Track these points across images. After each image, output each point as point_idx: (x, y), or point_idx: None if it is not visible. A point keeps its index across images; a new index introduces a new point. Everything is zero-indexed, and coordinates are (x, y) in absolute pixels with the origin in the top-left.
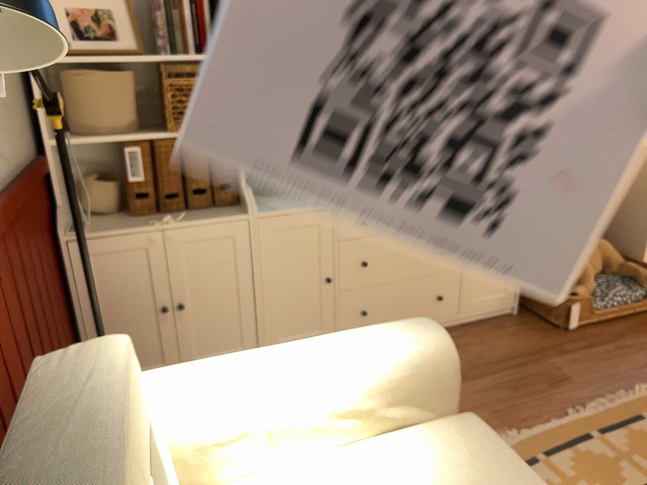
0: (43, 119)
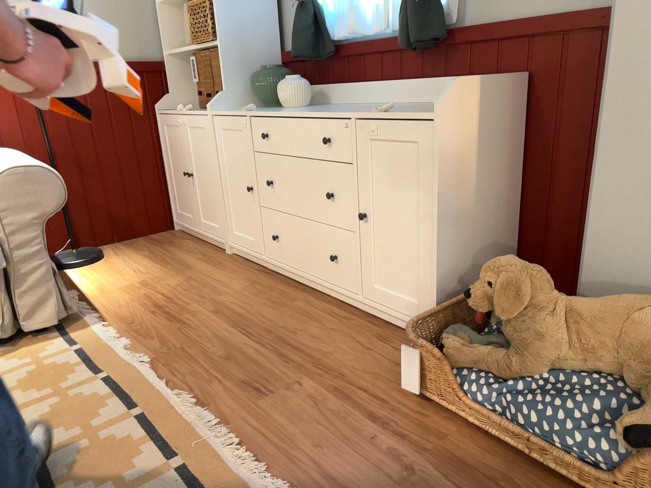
0: (165, 40)
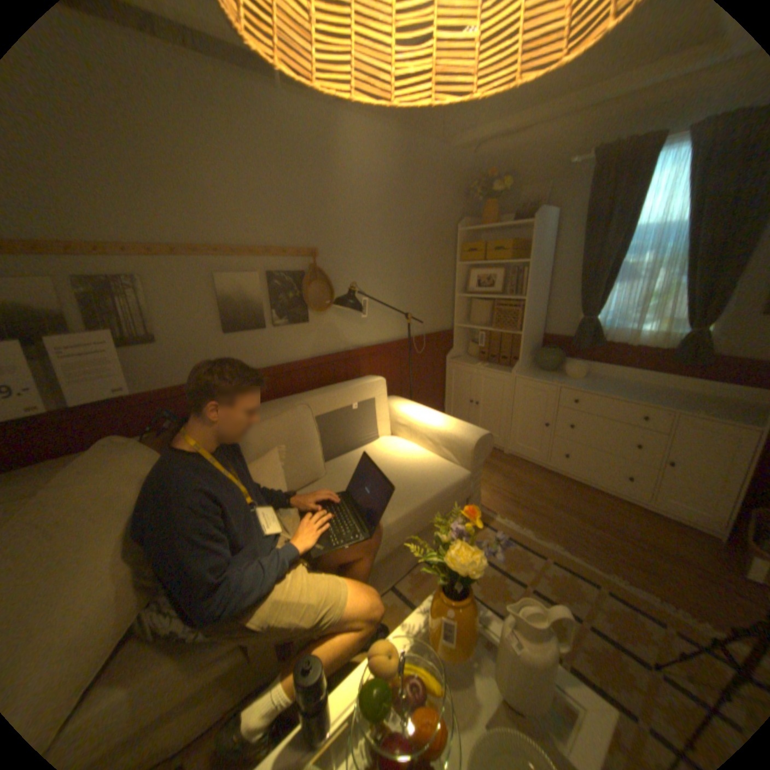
0: (456, 317)
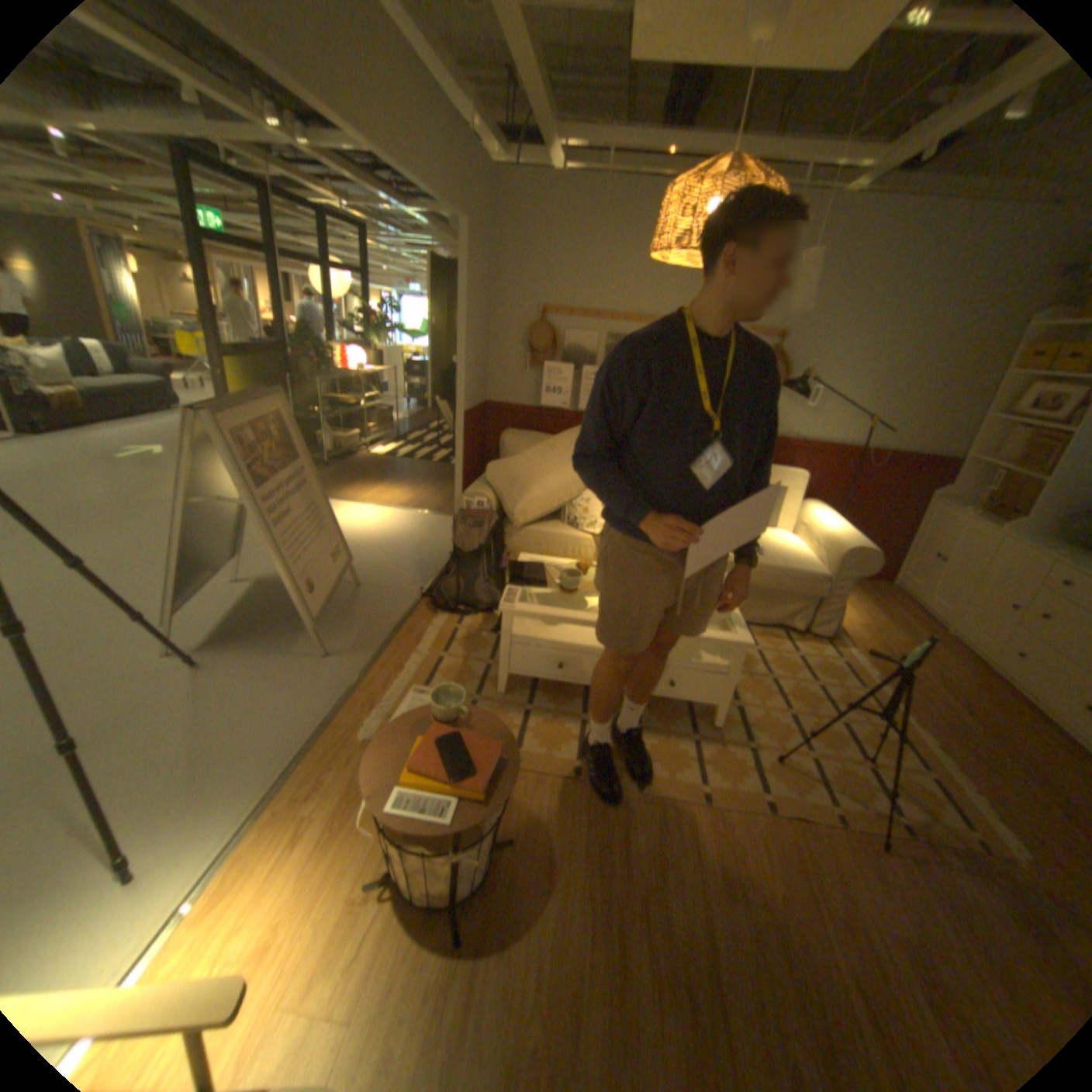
0: (976, 443)
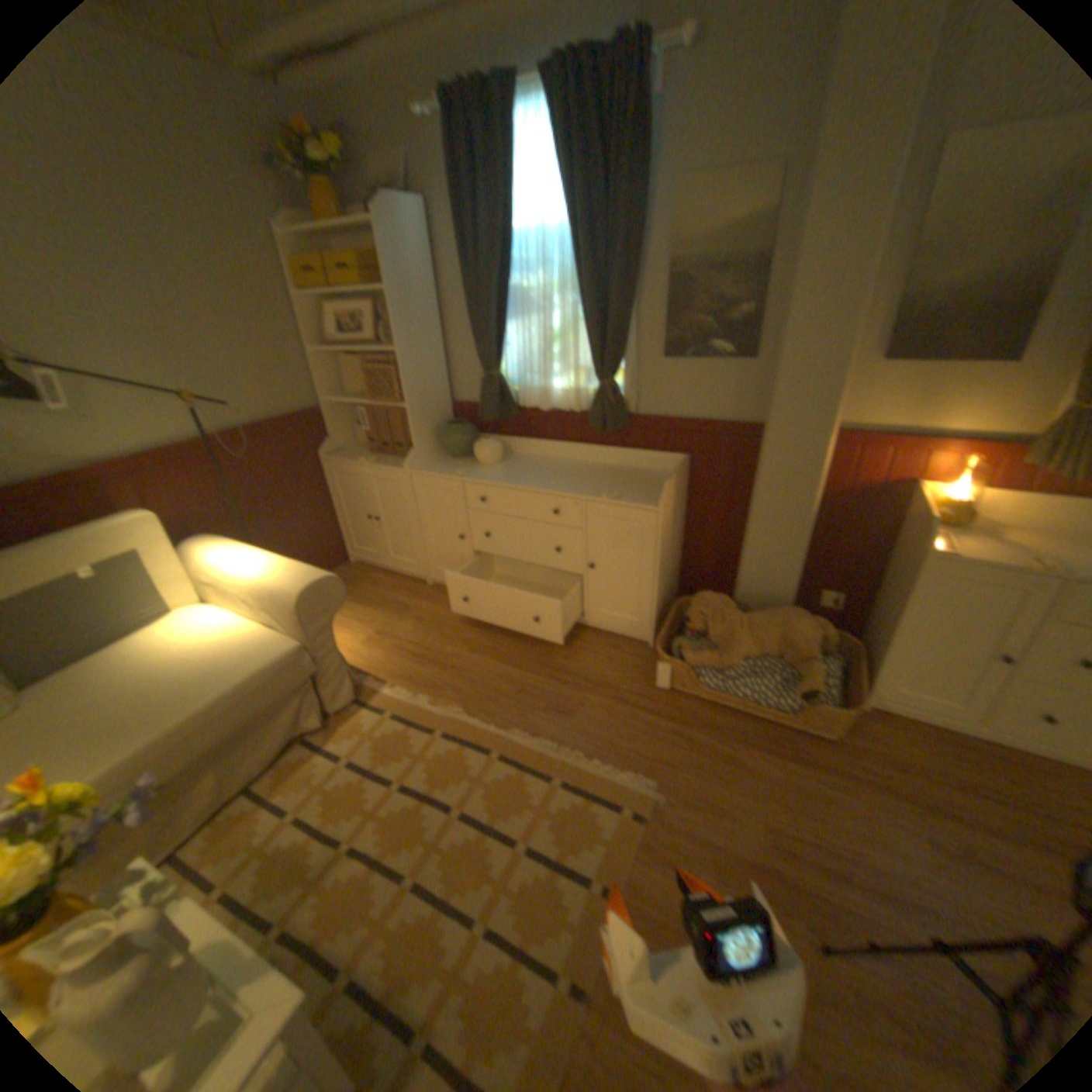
0: (317, 383)
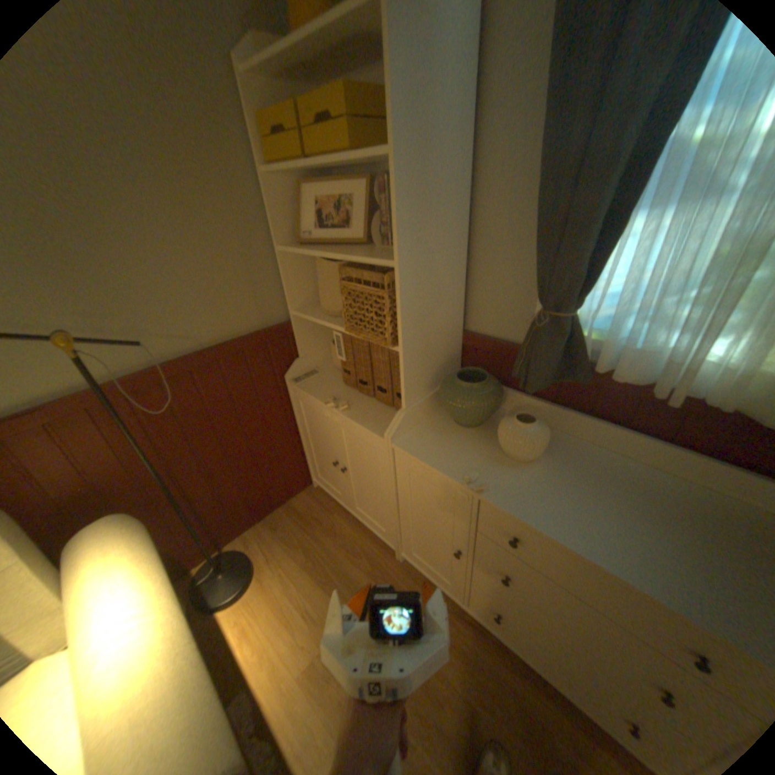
0: (291, 293)
